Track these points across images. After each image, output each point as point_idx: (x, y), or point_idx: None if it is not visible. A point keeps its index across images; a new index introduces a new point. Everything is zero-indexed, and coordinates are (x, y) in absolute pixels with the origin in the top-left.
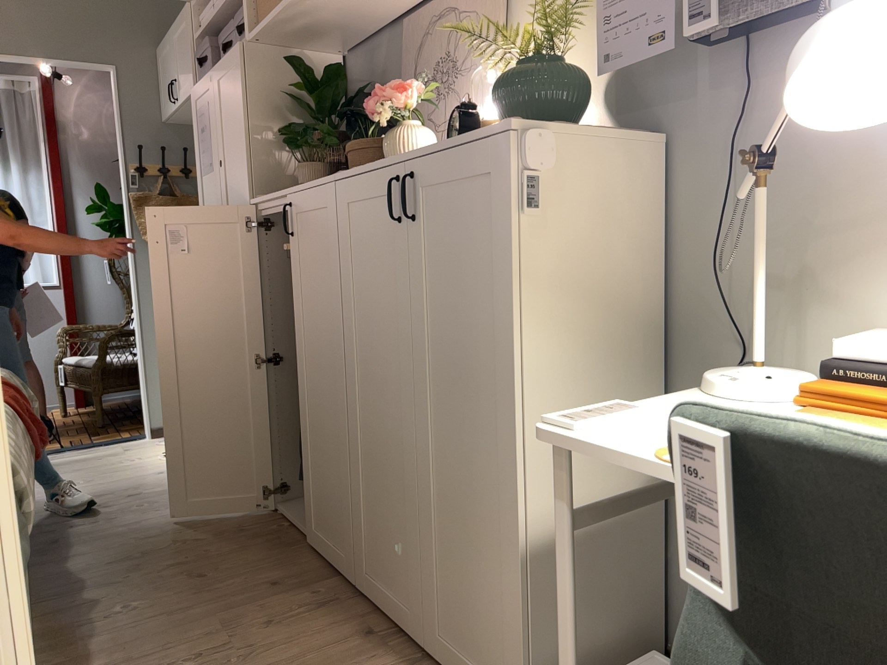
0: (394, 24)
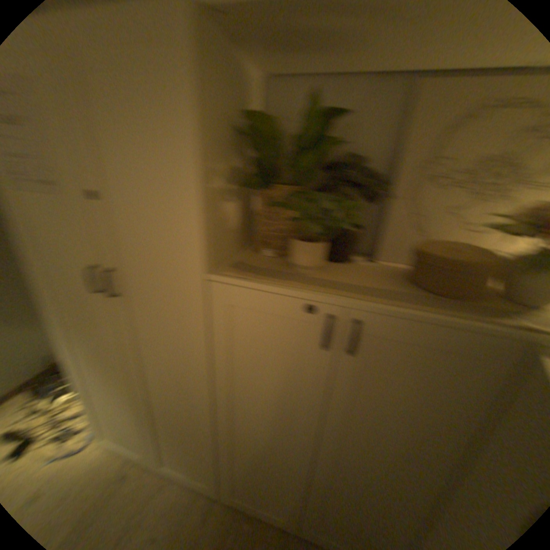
0: (384, 73)
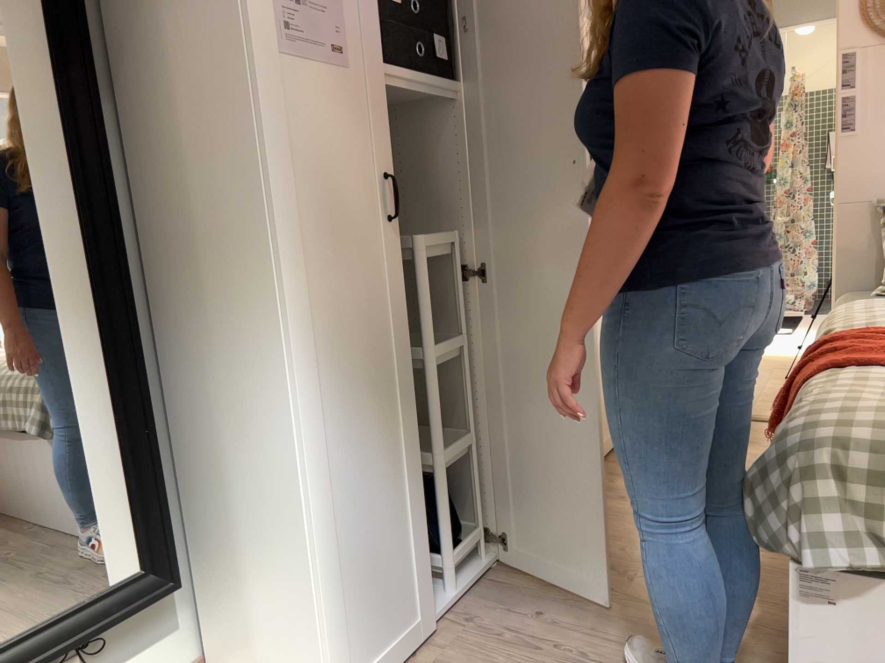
0: None
